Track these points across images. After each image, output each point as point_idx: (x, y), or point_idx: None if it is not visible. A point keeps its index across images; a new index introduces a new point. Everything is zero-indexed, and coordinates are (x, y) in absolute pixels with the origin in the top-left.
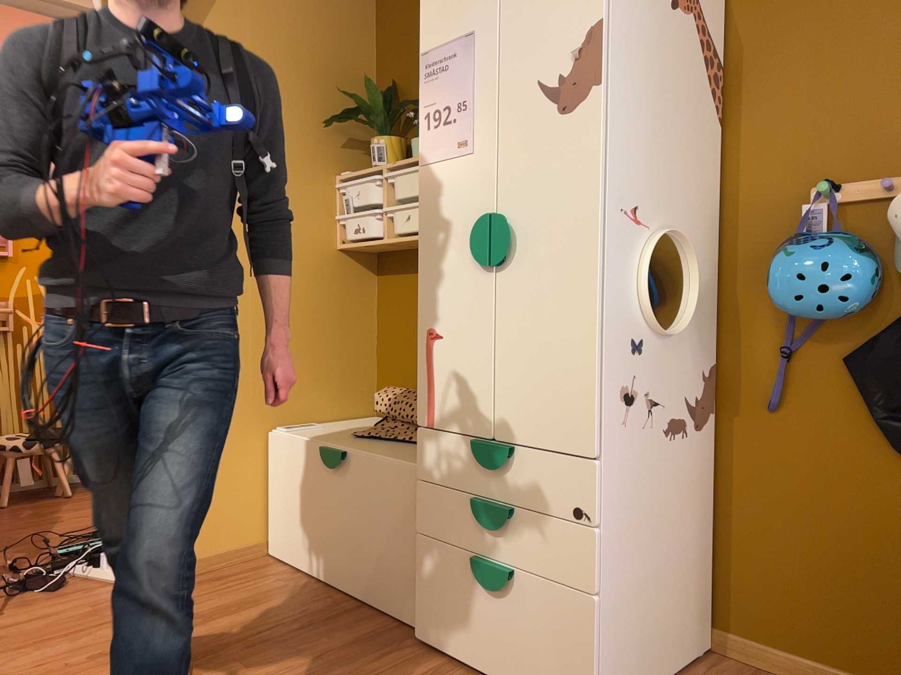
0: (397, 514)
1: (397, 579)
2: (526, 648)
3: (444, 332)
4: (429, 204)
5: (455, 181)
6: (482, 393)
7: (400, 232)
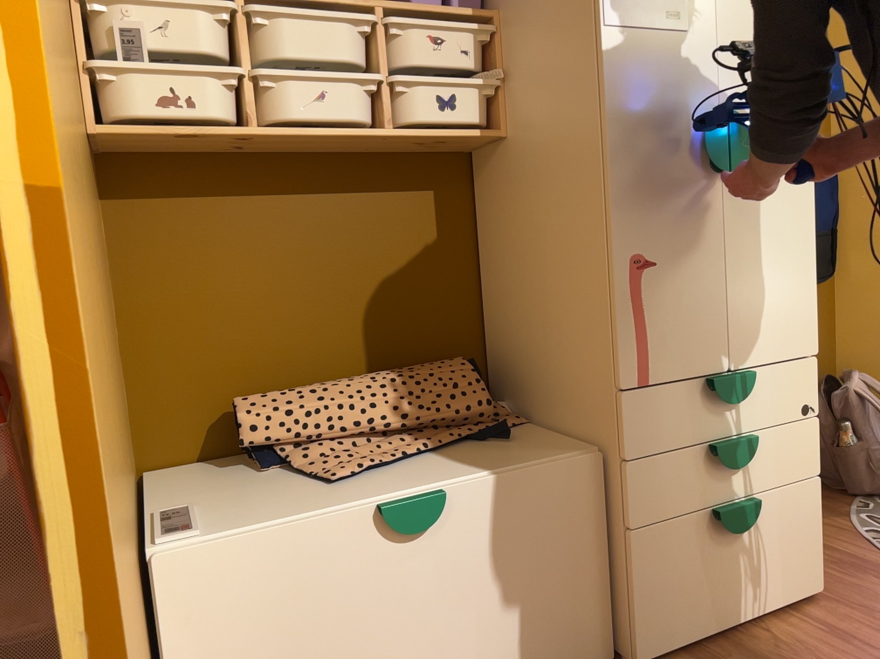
0: (564, 532)
1: (569, 622)
2: (768, 565)
3: (660, 258)
4: (626, 85)
5: (665, 61)
6: (715, 322)
7: (300, 121)
